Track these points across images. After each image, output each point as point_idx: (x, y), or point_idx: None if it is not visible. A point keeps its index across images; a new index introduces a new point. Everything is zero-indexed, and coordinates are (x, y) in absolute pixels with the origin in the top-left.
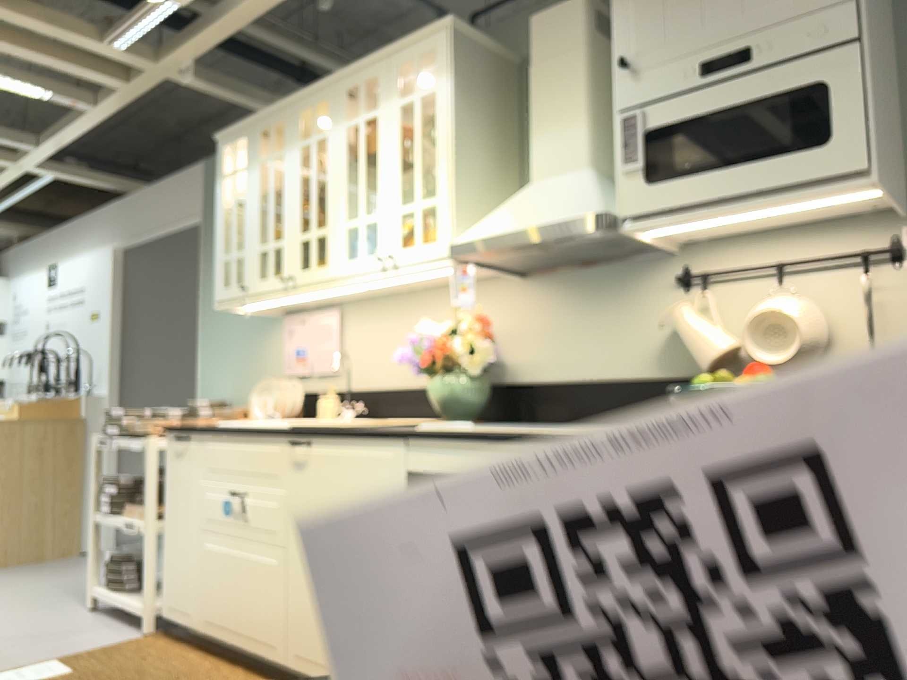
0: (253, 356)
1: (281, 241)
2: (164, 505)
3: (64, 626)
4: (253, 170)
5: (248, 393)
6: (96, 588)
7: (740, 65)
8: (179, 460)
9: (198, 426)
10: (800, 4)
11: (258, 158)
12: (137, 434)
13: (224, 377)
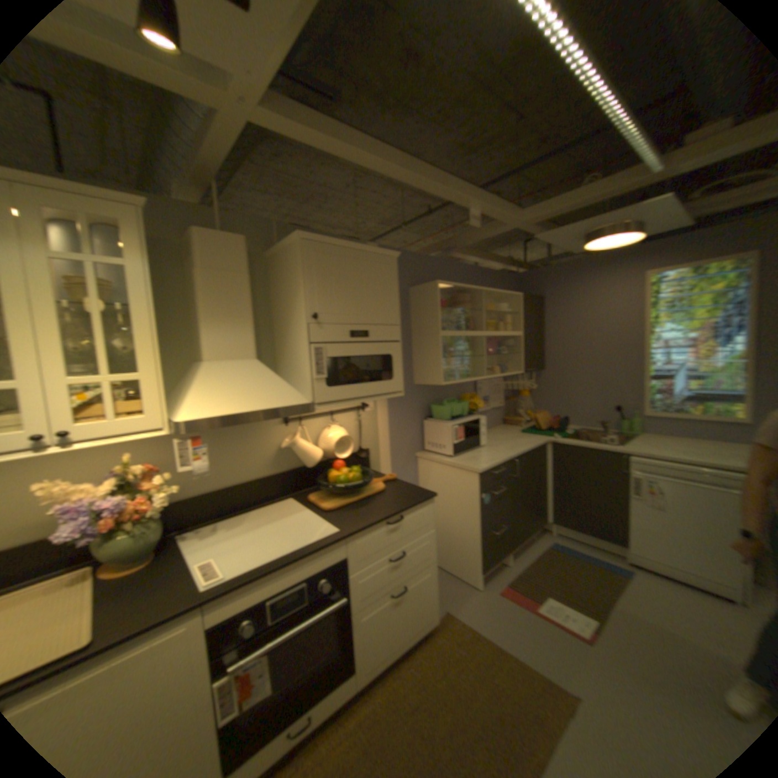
0: None
1: None
2: None
3: None
4: None
5: None
6: None
7: (367, 338)
8: None
9: None
10: (385, 321)
11: None
12: None
13: None
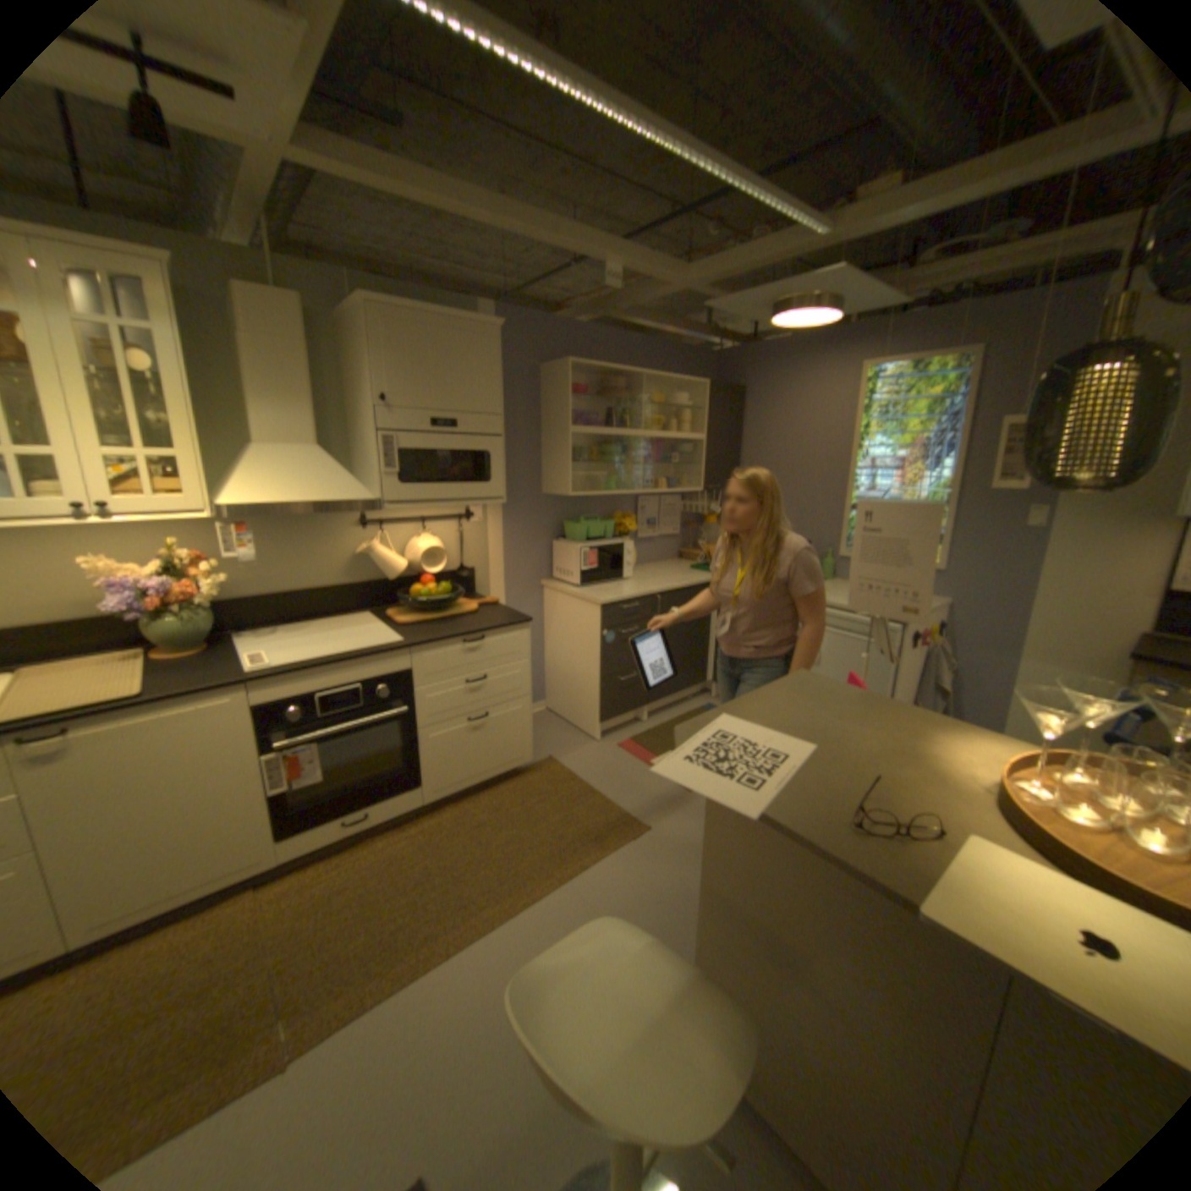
0: None
1: None
2: None
3: None
4: None
5: None
6: None
7: (453, 429)
8: None
9: None
10: (479, 408)
11: None
12: None
13: None
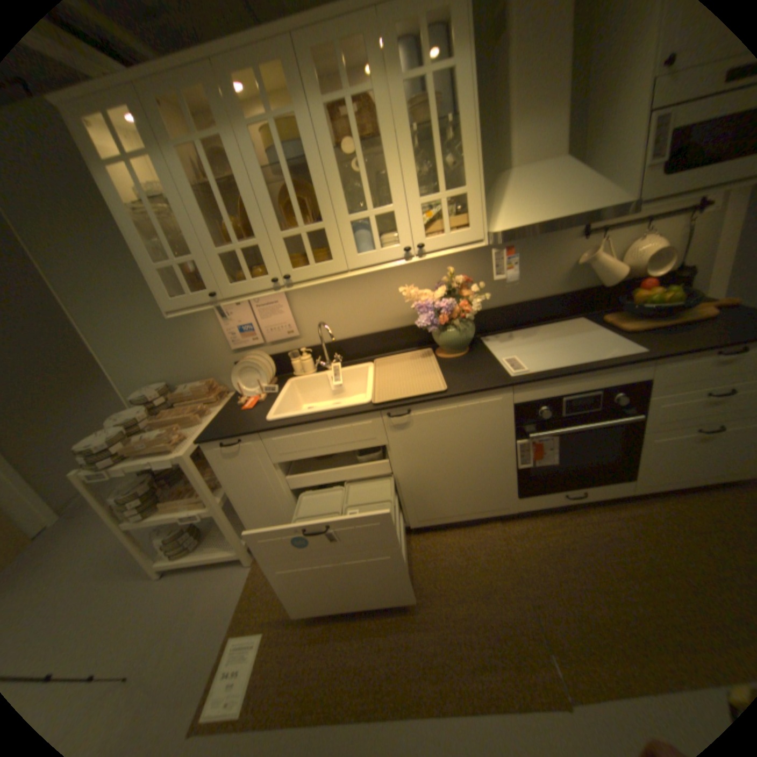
0: (178, 341)
1: (253, 240)
2: (227, 491)
3: (164, 604)
4: (165, 153)
5: (188, 371)
6: (155, 564)
7: None
8: (233, 458)
9: (244, 428)
10: None
11: (167, 135)
12: (143, 454)
13: (145, 364)
